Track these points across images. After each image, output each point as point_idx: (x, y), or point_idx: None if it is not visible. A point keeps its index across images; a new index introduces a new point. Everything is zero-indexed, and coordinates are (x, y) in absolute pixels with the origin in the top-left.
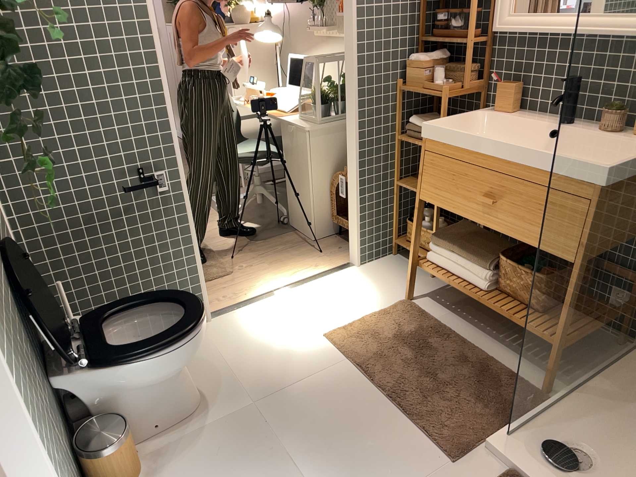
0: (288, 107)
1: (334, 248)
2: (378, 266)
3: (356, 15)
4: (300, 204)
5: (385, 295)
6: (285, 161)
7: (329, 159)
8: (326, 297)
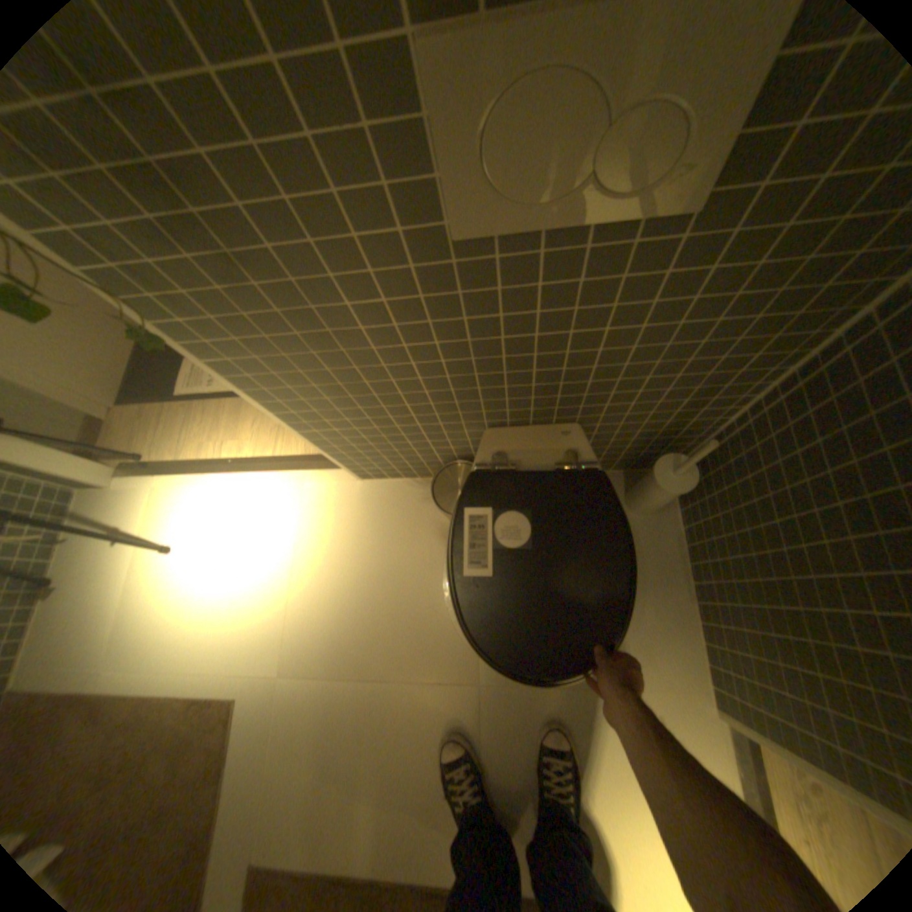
0: None
1: None
2: None
3: None
4: None
5: None
6: None
7: None
8: None
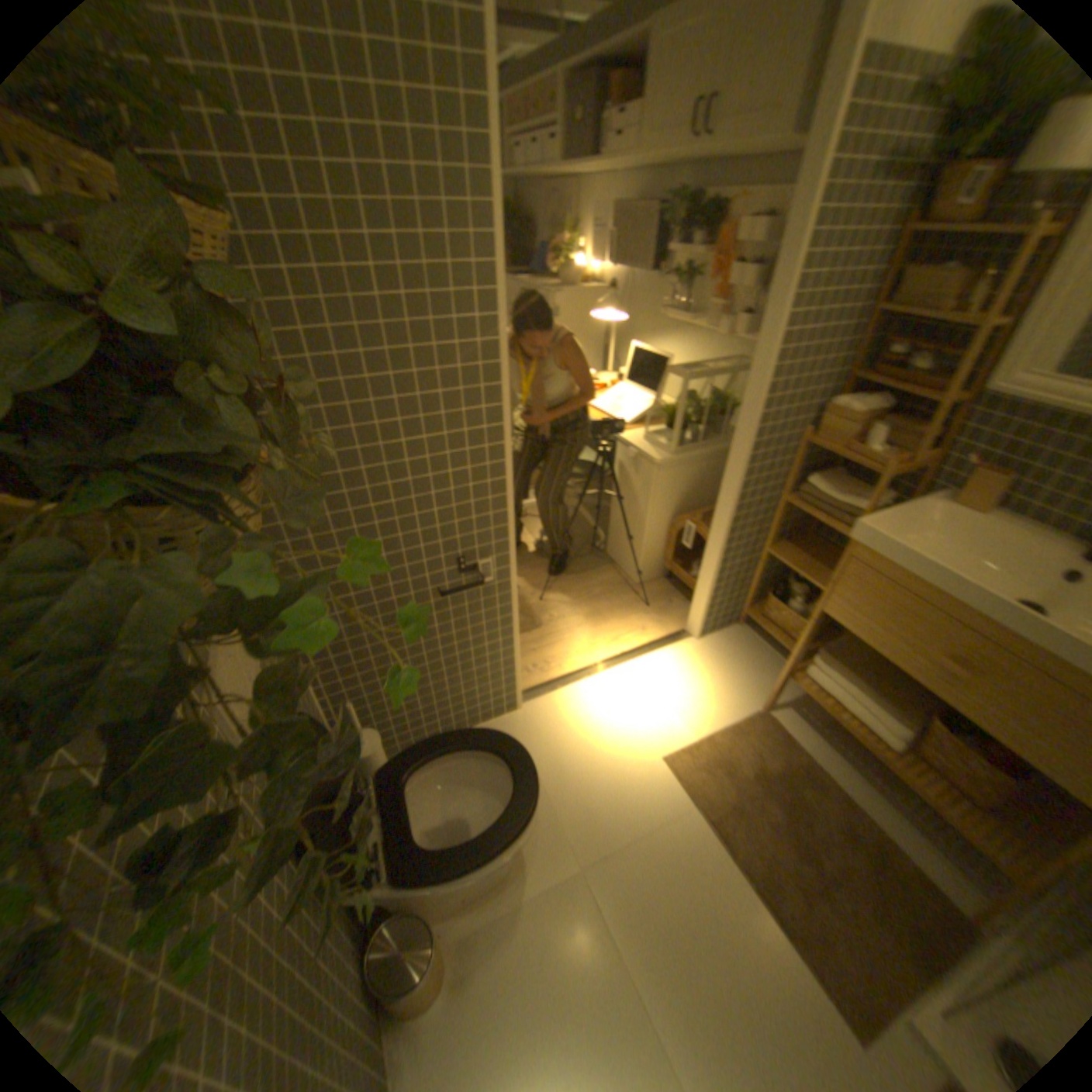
0: (626, 414)
1: (663, 601)
2: (722, 641)
3: (780, 341)
4: (627, 539)
5: (735, 696)
6: (614, 484)
7: (675, 496)
8: (661, 688)
